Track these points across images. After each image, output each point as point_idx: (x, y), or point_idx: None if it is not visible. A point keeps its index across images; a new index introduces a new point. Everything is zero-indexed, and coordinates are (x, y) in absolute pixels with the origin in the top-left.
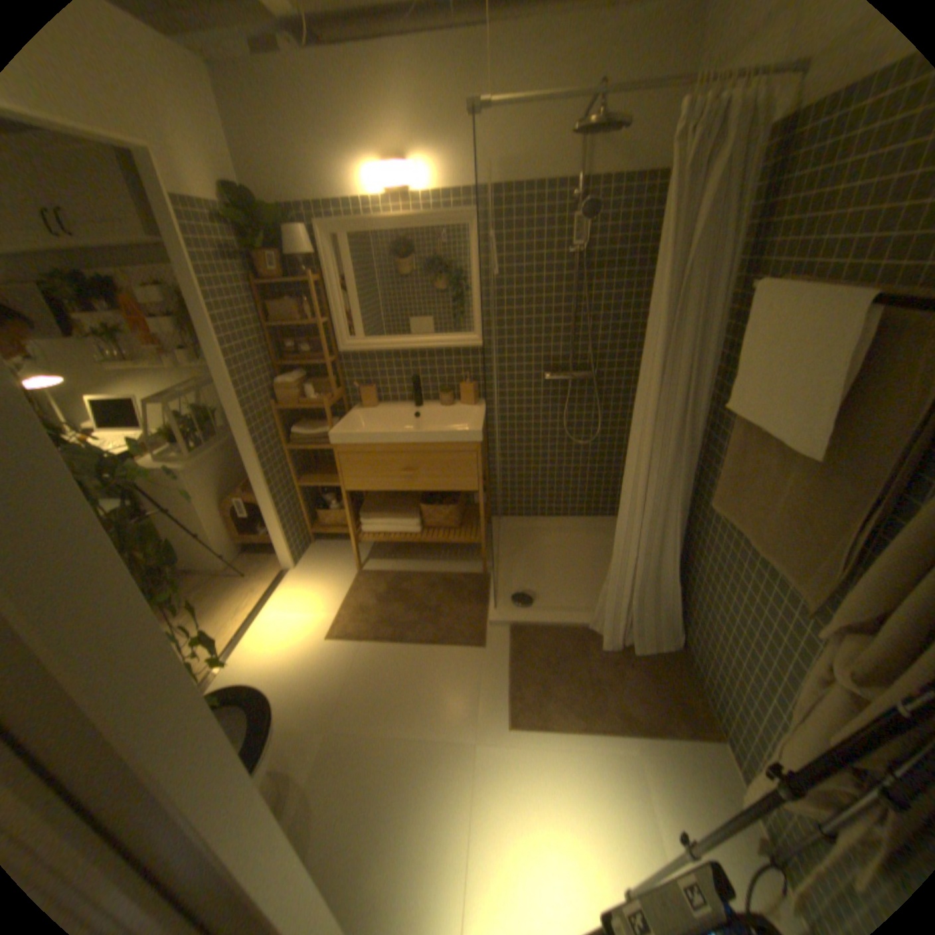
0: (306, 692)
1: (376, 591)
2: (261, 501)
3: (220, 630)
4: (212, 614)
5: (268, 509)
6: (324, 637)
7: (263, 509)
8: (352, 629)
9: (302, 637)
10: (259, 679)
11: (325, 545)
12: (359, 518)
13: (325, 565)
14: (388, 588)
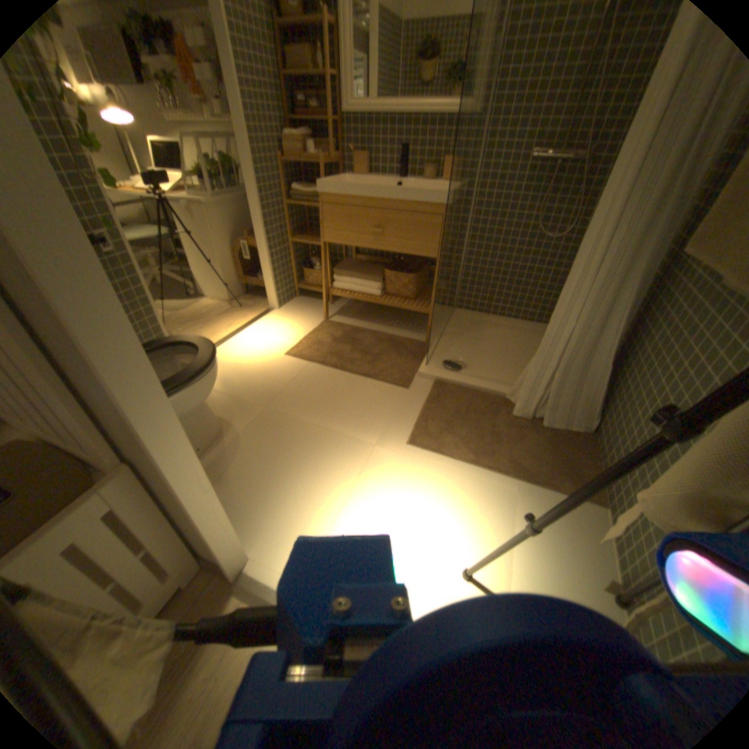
0: (259, 380)
1: (333, 335)
2: (259, 240)
3: (216, 332)
4: (215, 322)
5: (264, 248)
6: (284, 353)
7: (261, 248)
8: (306, 353)
9: (268, 349)
10: (230, 365)
11: (307, 300)
12: (333, 275)
13: (302, 311)
14: (343, 335)
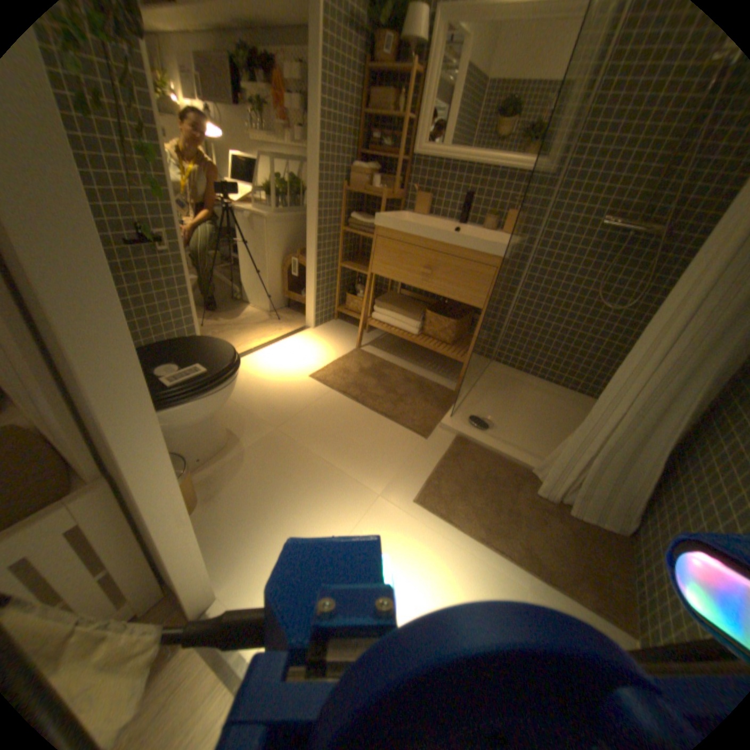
0: (277, 398)
1: (362, 365)
2: (309, 260)
3: (249, 340)
4: (250, 330)
5: (312, 269)
6: (309, 374)
7: (309, 268)
8: (331, 379)
9: (295, 367)
10: (254, 376)
11: (344, 324)
12: (374, 306)
13: (336, 335)
14: (372, 367)
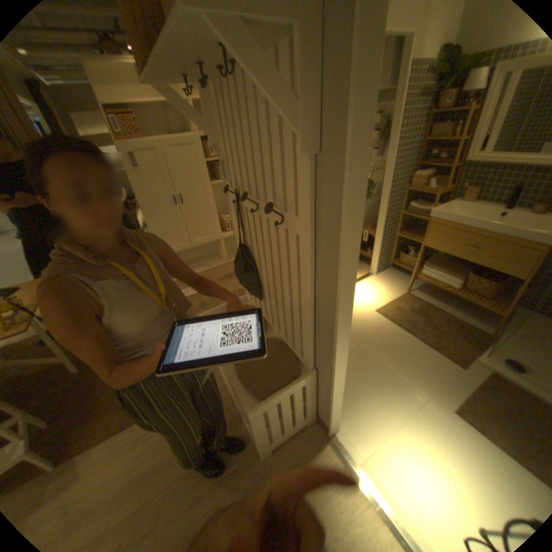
0: (358, 324)
1: (412, 305)
2: (377, 235)
3: None
4: None
5: (378, 239)
6: (375, 309)
7: (376, 239)
8: (391, 314)
9: (366, 304)
10: None
11: (396, 272)
12: (423, 264)
13: (391, 281)
14: (420, 308)
